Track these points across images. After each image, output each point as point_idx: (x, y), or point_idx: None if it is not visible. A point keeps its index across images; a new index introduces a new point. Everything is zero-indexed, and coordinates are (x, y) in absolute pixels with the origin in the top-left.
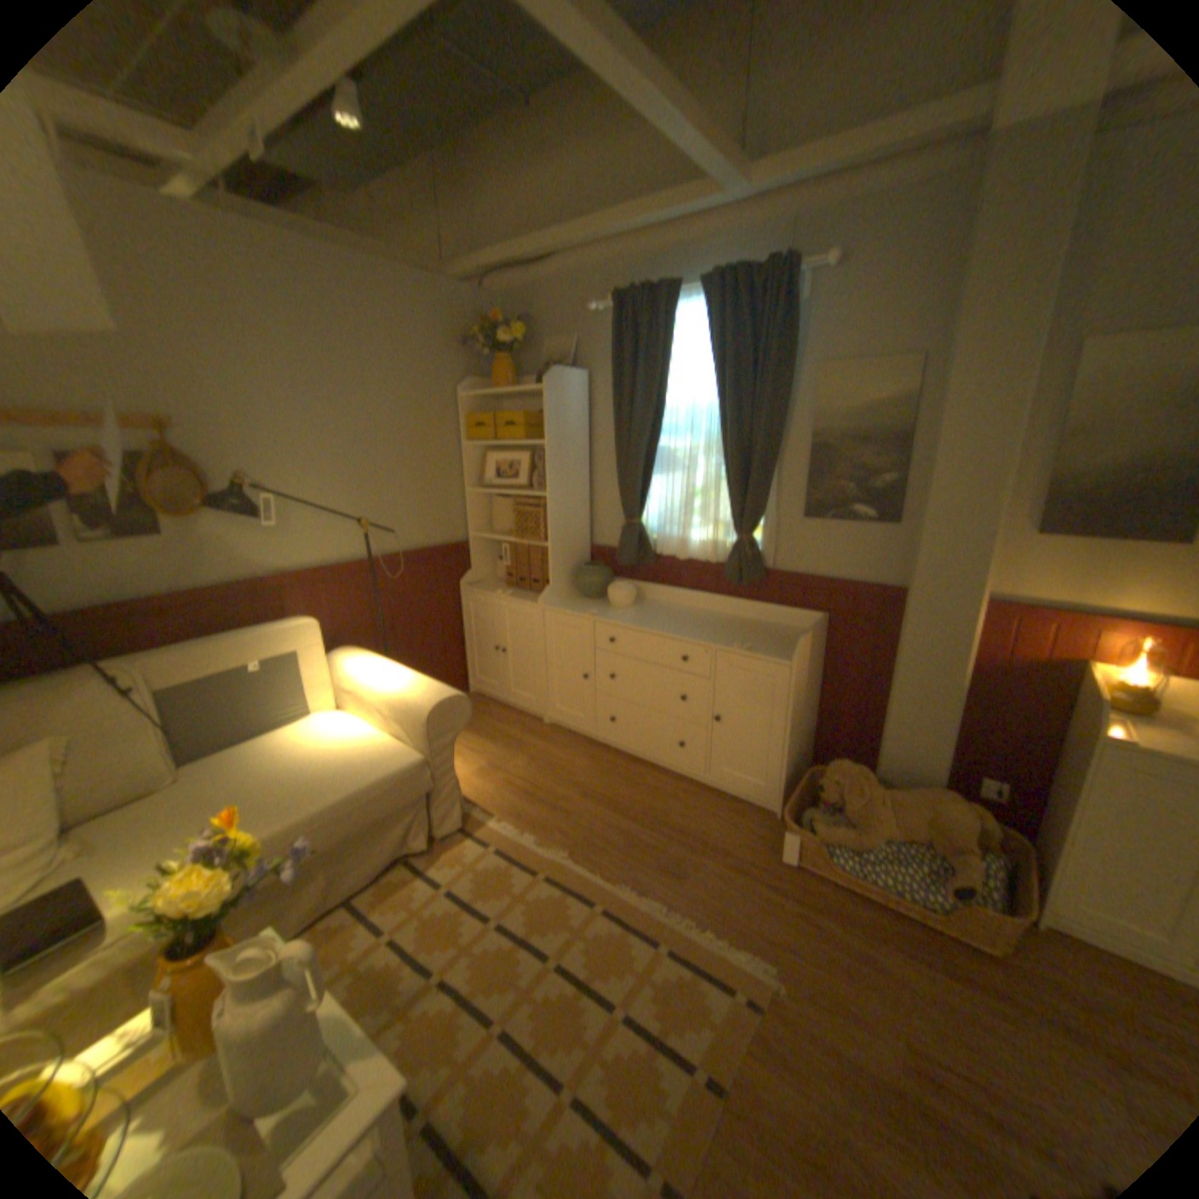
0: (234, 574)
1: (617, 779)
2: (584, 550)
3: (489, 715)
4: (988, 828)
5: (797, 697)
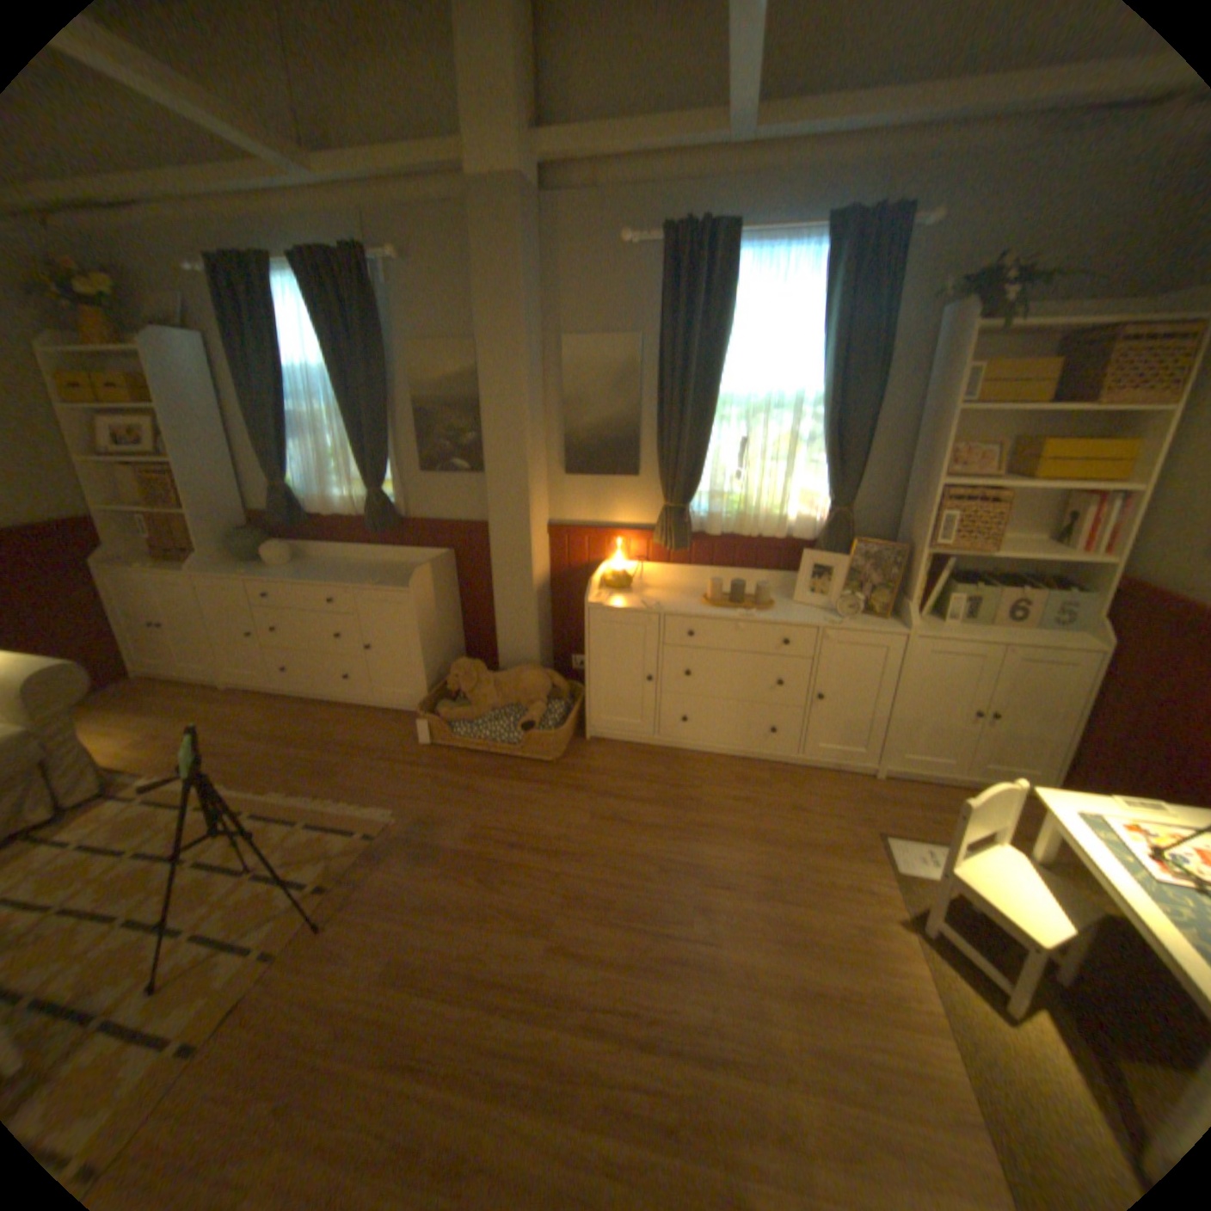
0: None
1: (289, 722)
2: (235, 518)
3: (153, 697)
4: (556, 684)
5: (422, 618)
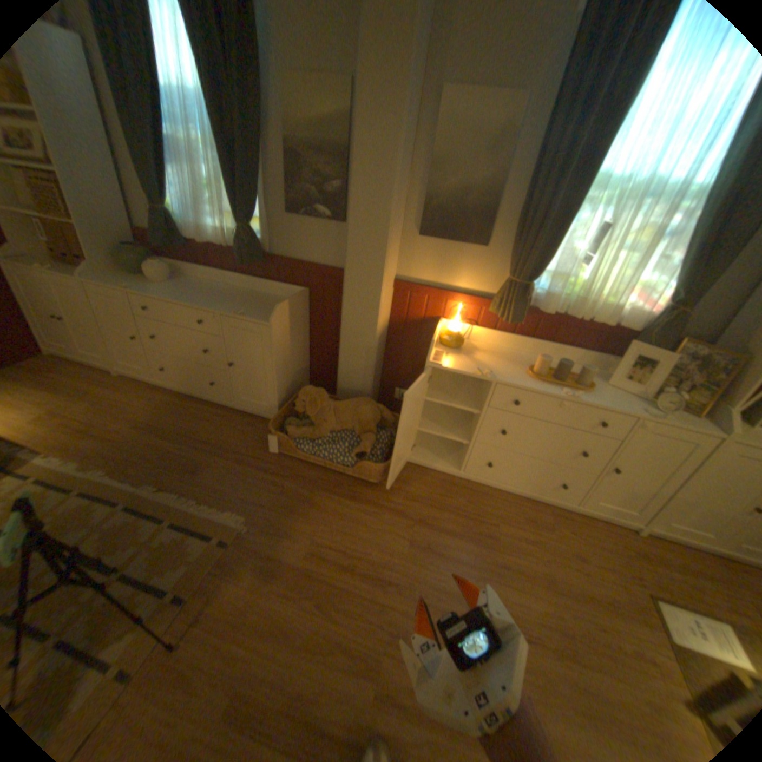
0: None
1: (166, 413)
2: (123, 233)
3: (60, 375)
4: (384, 416)
5: (279, 348)
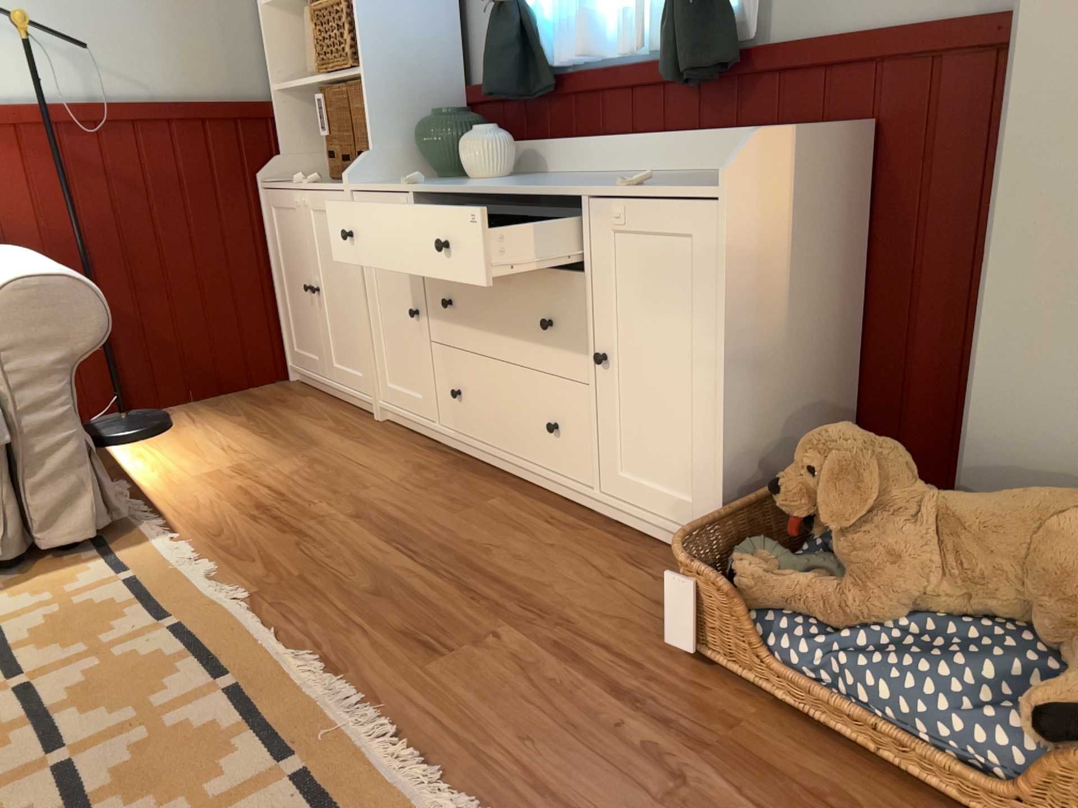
0: None
1: (436, 498)
2: (449, 98)
3: (294, 409)
4: None
5: (743, 282)
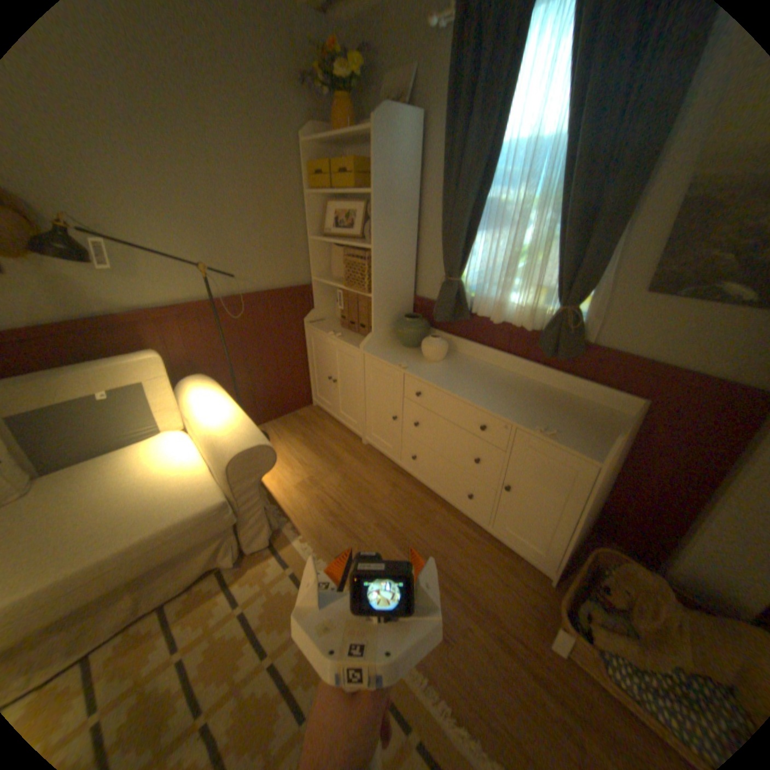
0: (88, 311)
1: (411, 512)
2: (407, 301)
3: (322, 429)
4: None
5: (600, 493)
